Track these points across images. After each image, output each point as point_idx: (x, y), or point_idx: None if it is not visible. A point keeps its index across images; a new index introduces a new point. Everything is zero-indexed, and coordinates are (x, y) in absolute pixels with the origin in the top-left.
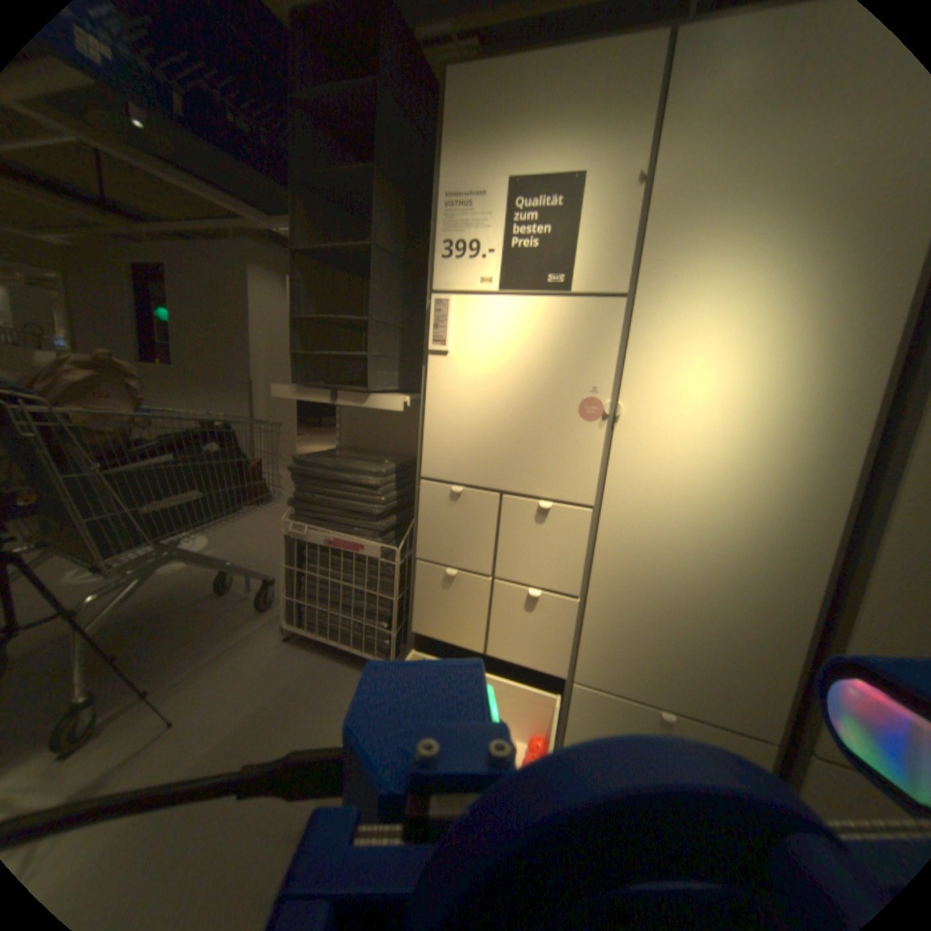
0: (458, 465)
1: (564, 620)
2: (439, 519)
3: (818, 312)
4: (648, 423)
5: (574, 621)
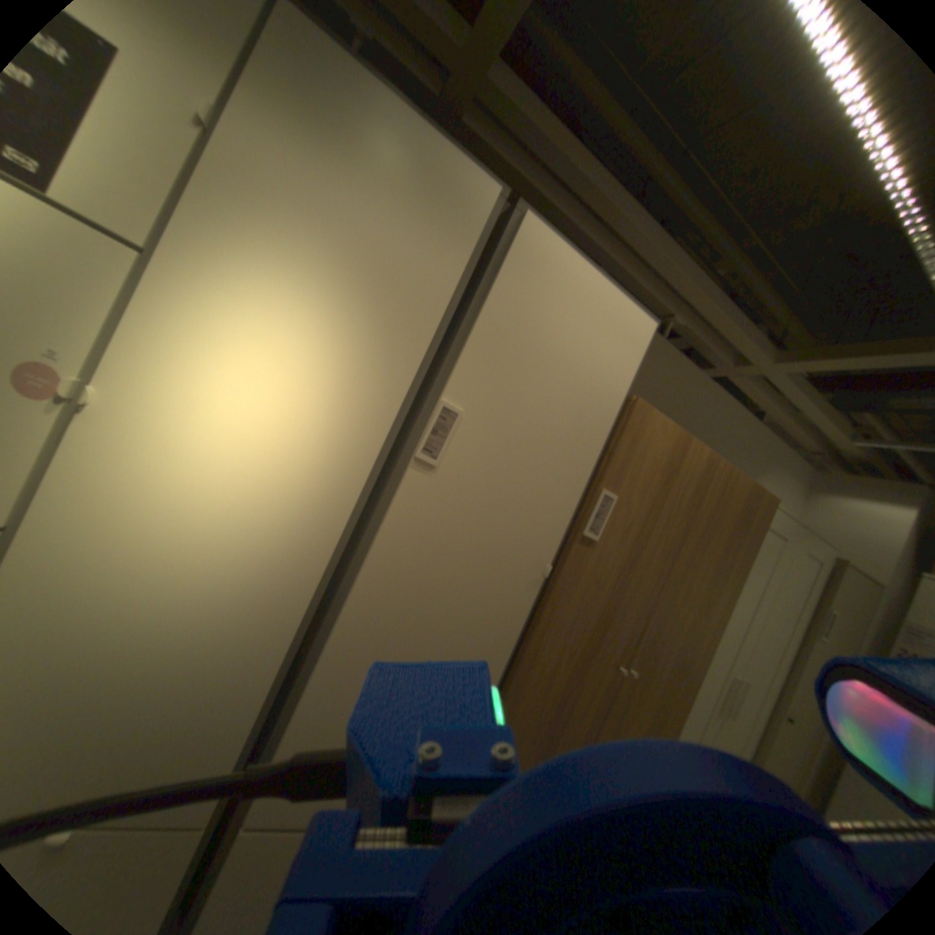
0: None
1: None
2: None
3: (341, 374)
4: (129, 430)
5: None
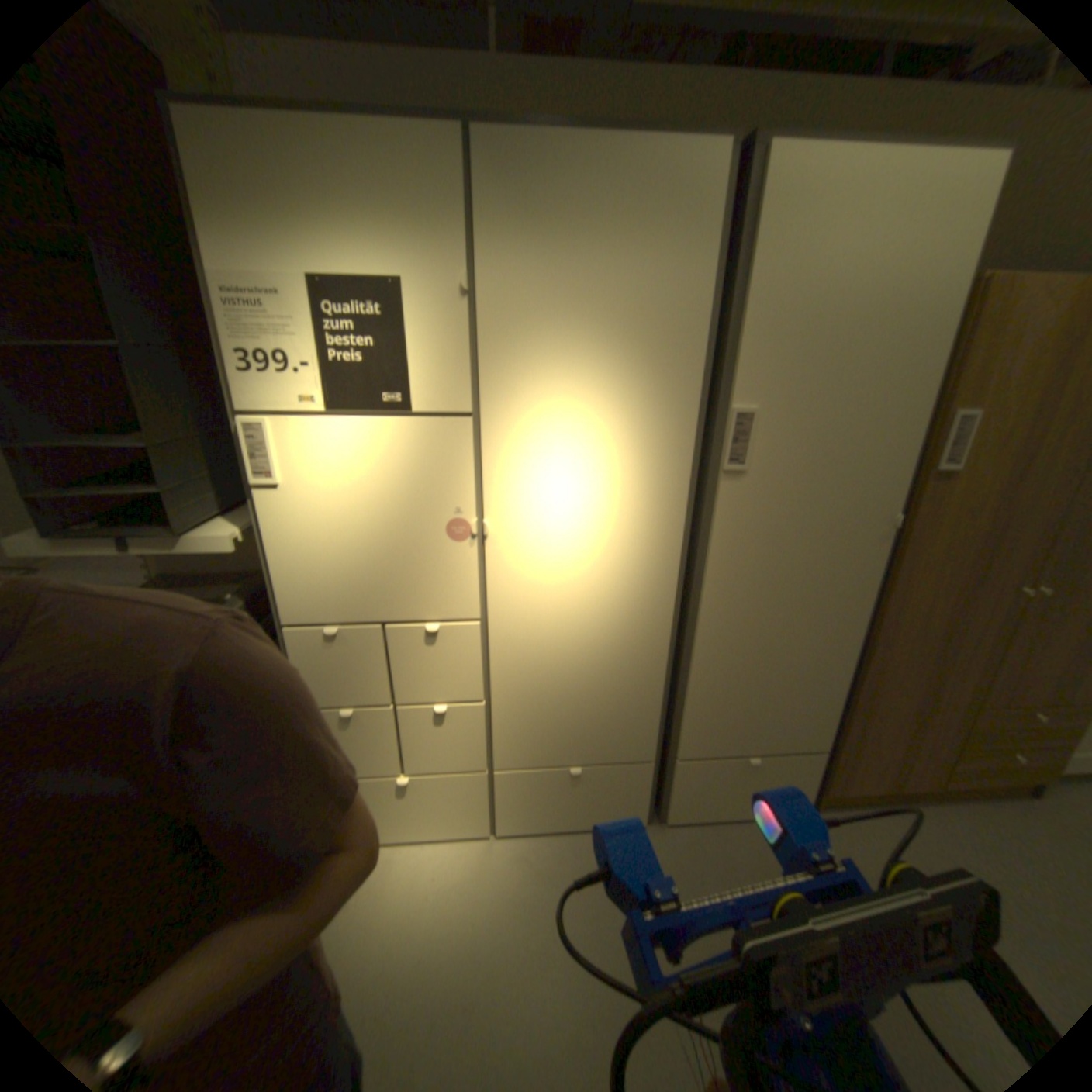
0: (324, 604)
1: (473, 722)
2: (317, 663)
3: (636, 428)
4: (515, 536)
5: (482, 720)
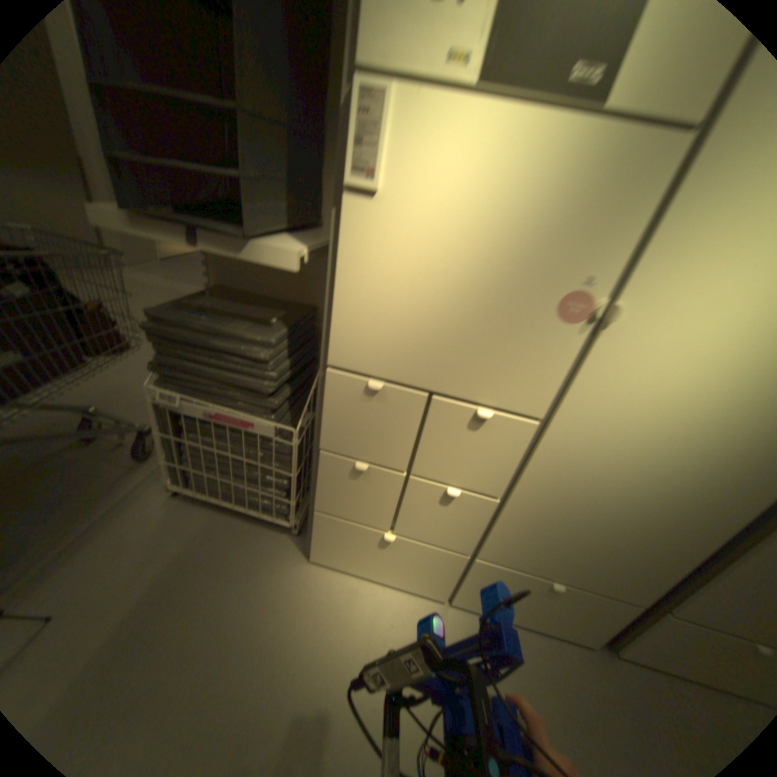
0: (379, 353)
1: (481, 513)
2: (350, 410)
3: None
4: (648, 333)
5: (490, 514)
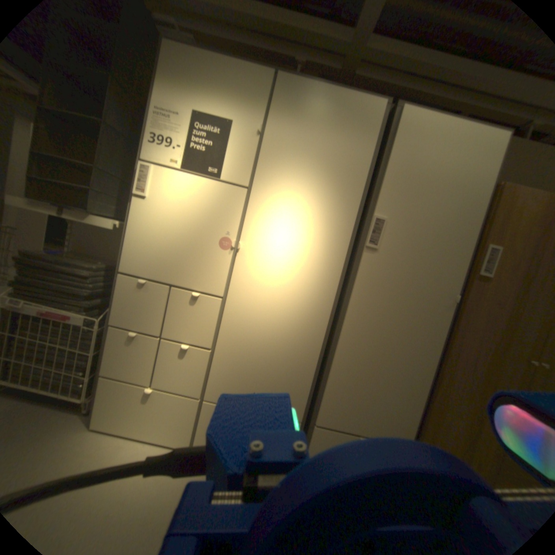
0: (144, 268)
1: (201, 363)
2: (128, 301)
3: (324, 215)
4: (253, 256)
5: (206, 364)
